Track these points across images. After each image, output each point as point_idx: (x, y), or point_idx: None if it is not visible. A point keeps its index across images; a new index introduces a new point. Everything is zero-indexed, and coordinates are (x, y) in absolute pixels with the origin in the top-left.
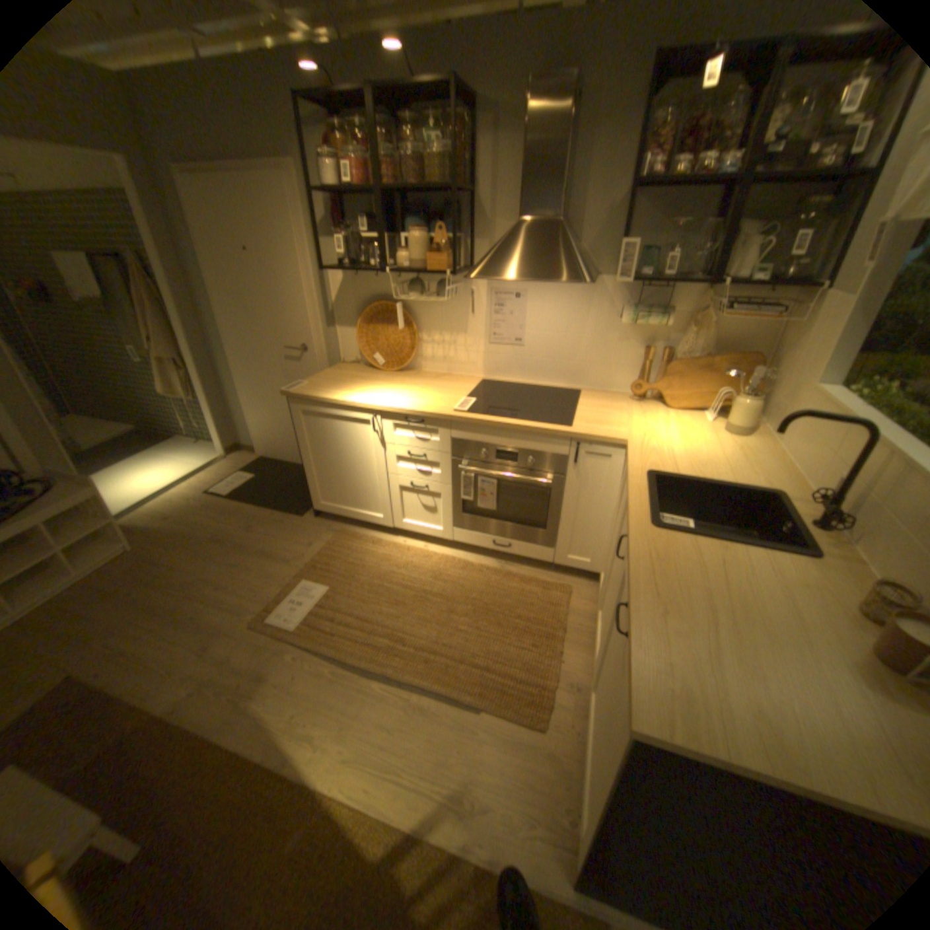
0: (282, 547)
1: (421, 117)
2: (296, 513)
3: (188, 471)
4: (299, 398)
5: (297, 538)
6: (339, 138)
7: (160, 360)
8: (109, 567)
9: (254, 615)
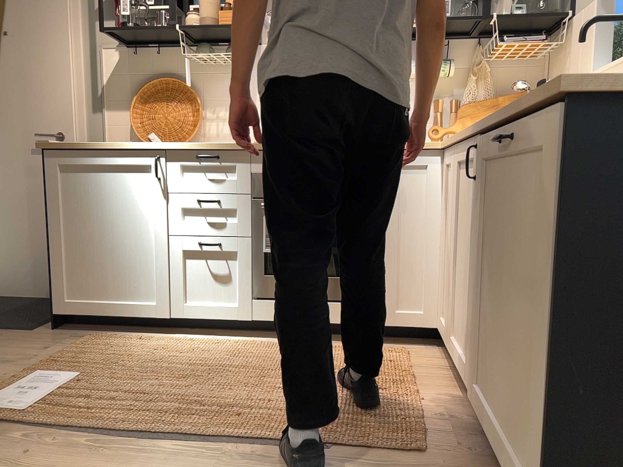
0: (2, 354)
1: None
2: (23, 328)
3: None
4: (59, 150)
5: (25, 346)
6: None
7: None
8: None
9: None
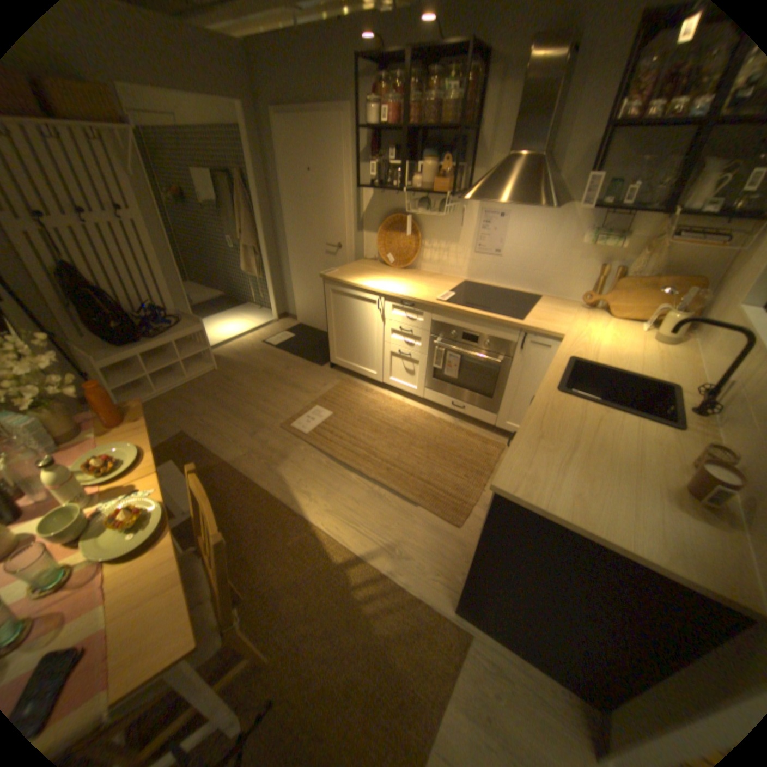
0: (307, 383)
1: (446, 70)
2: (319, 363)
3: (254, 326)
4: (331, 280)
5: (317, 380)
6: (384, 86)
7: (245, 247)
8: (205, 377)
9: (285, 420)
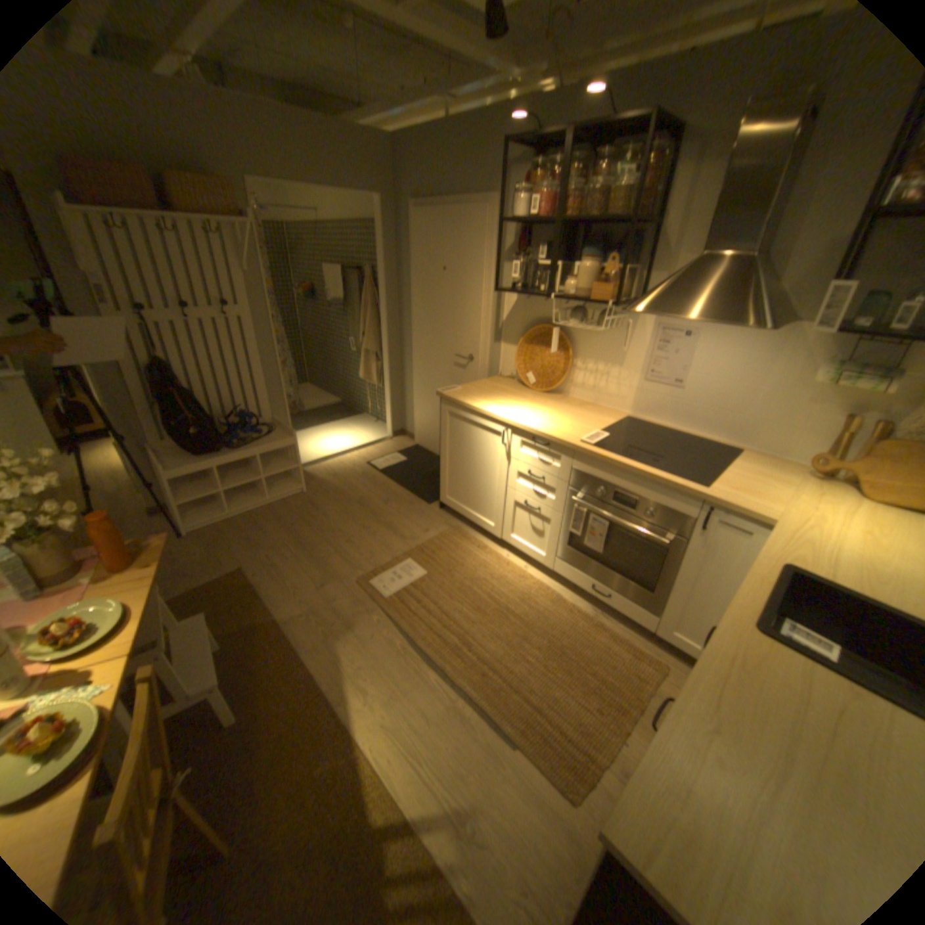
0: (405, 524)
1: (620, 150)
2: (426, 500)
3: (362, 443)
4: (449, 400)
5: (418, 522)
6: (541, 173)
7: (368, 351)
8: (289, 500)
9: (364, 573)
